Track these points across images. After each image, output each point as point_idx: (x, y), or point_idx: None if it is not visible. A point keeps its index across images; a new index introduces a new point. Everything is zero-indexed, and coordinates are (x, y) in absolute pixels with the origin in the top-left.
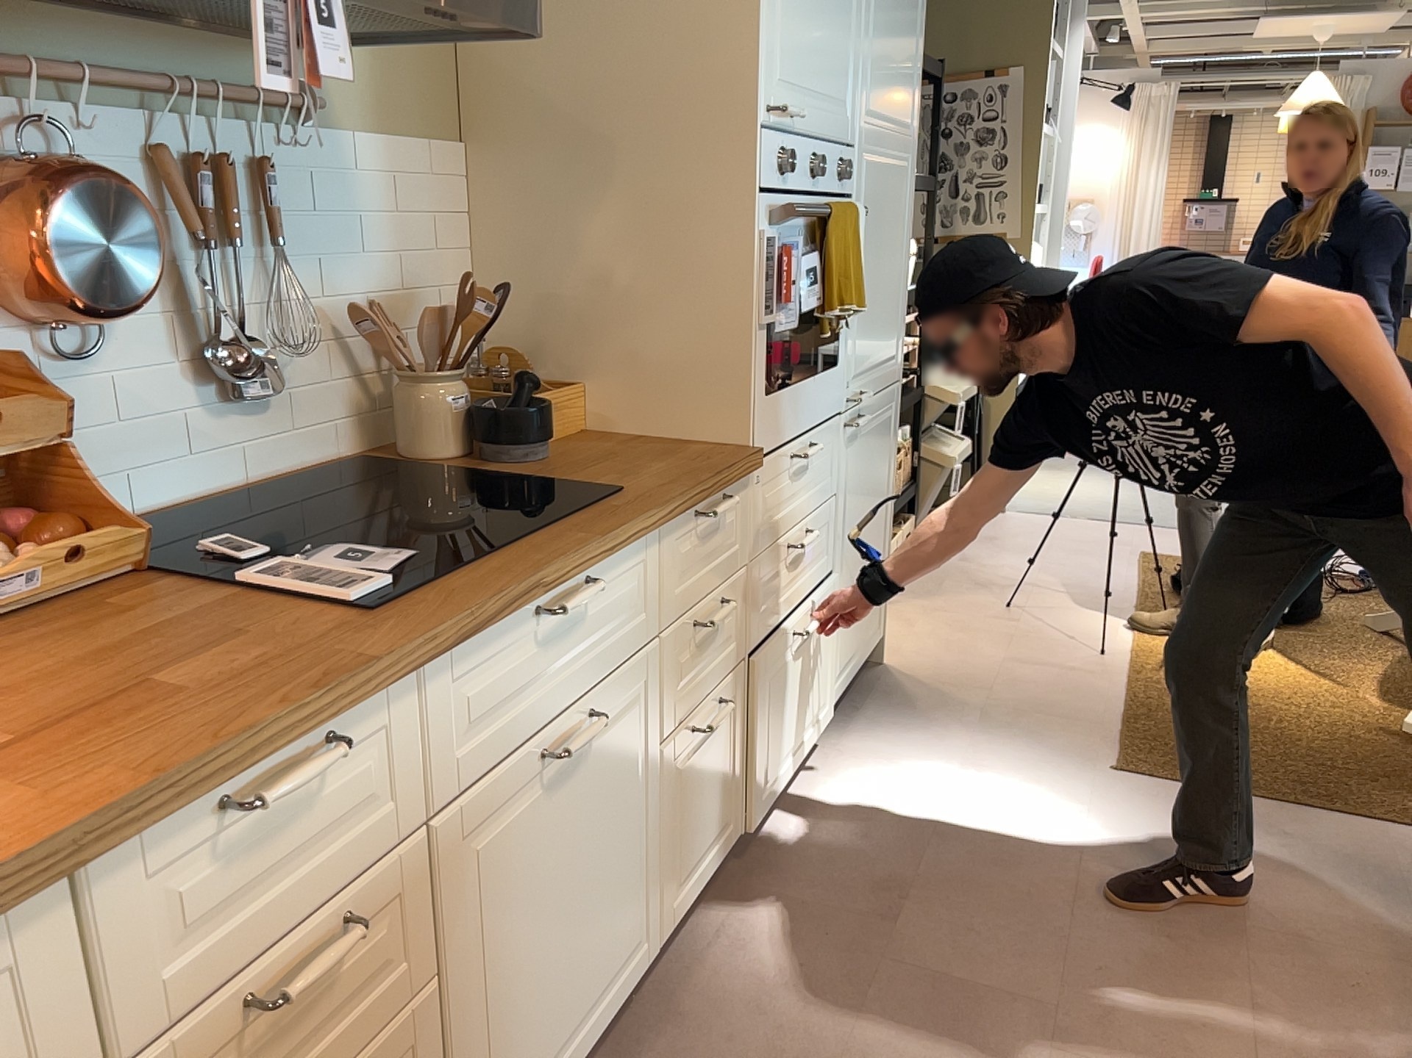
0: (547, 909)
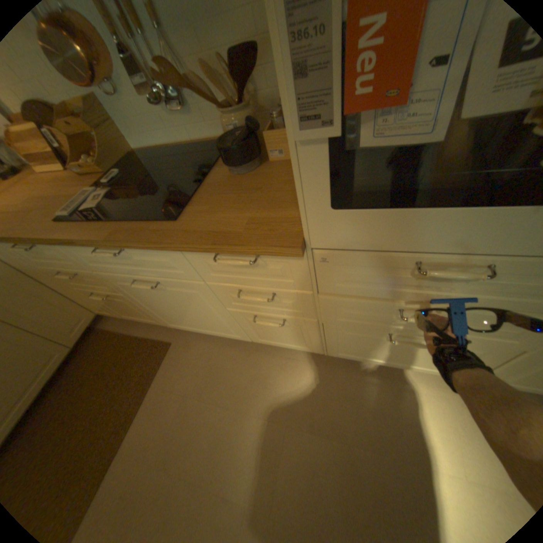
0: (167, 307)
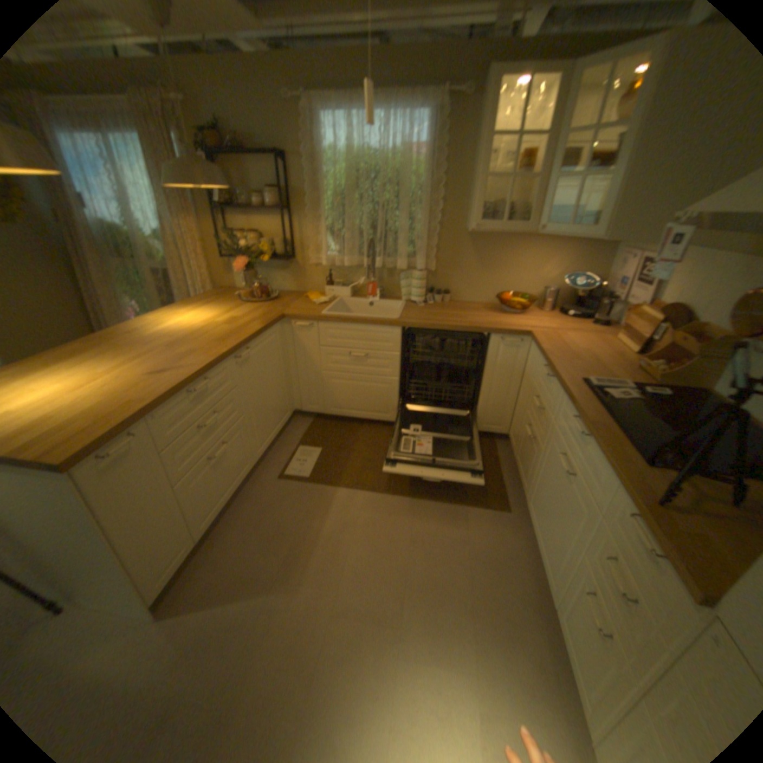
0: (552, 495)
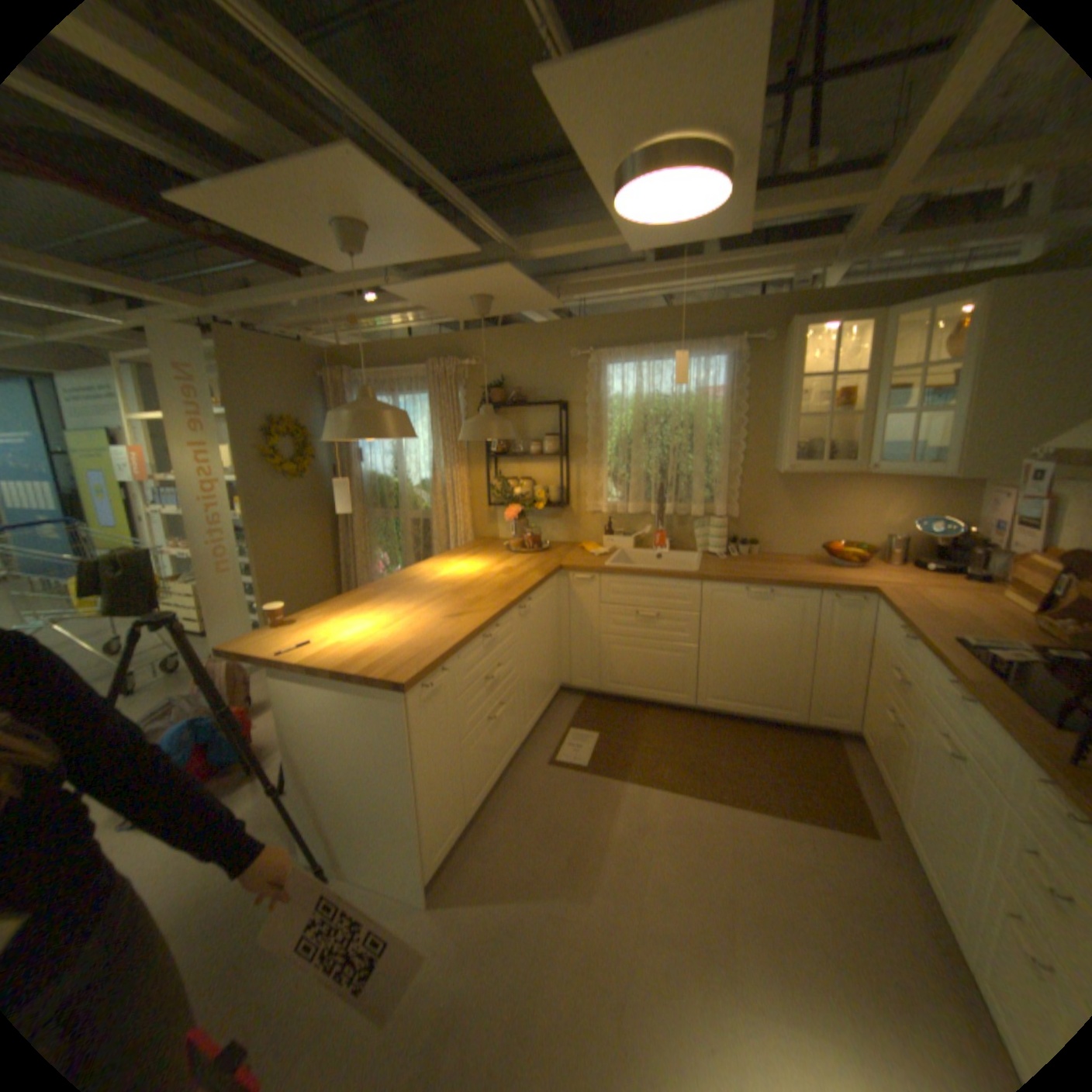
0: (939, 799)
